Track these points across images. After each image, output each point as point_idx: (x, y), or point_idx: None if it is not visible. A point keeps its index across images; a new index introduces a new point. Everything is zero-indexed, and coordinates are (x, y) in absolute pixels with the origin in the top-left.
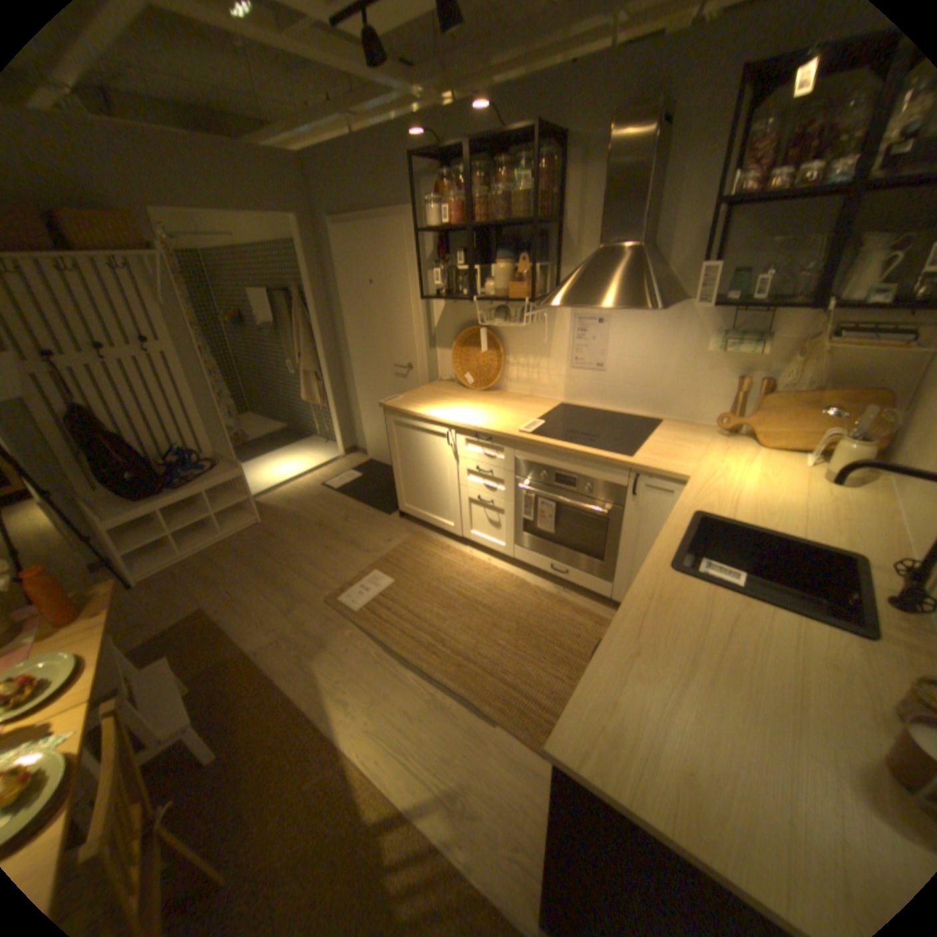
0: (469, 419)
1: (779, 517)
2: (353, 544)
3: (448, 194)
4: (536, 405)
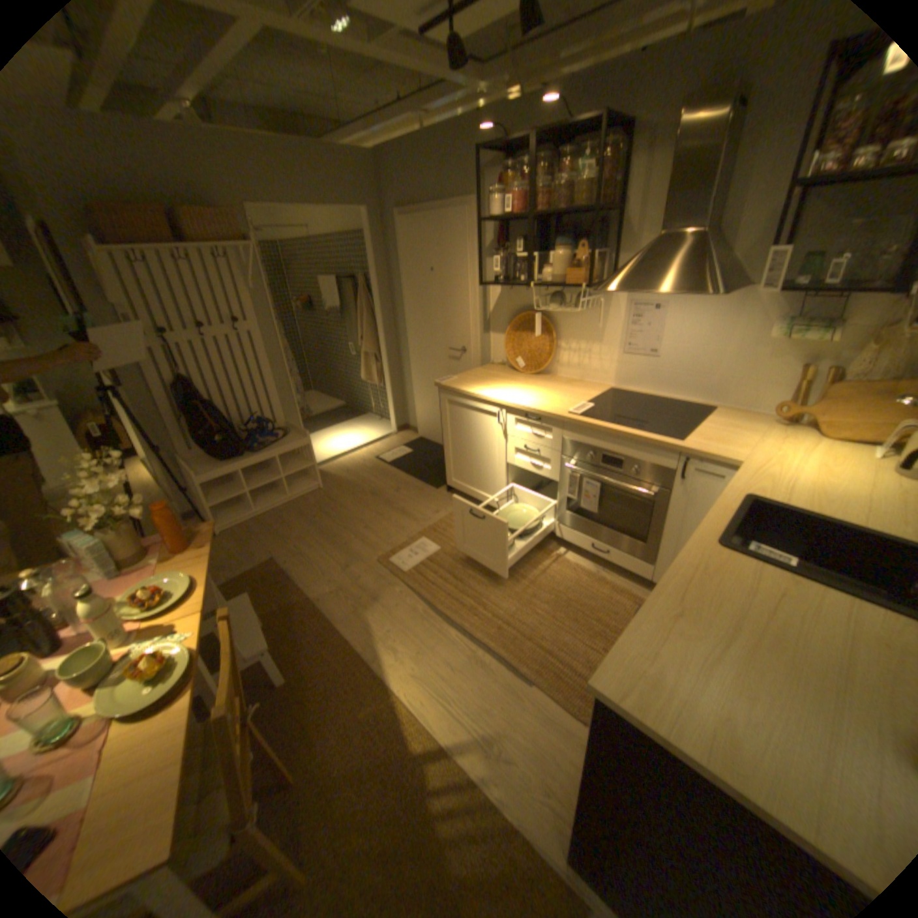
0: (520, 399)
1: (838, 505)
2: (404, 512)
3: (511, 184)
4: (585, 389)
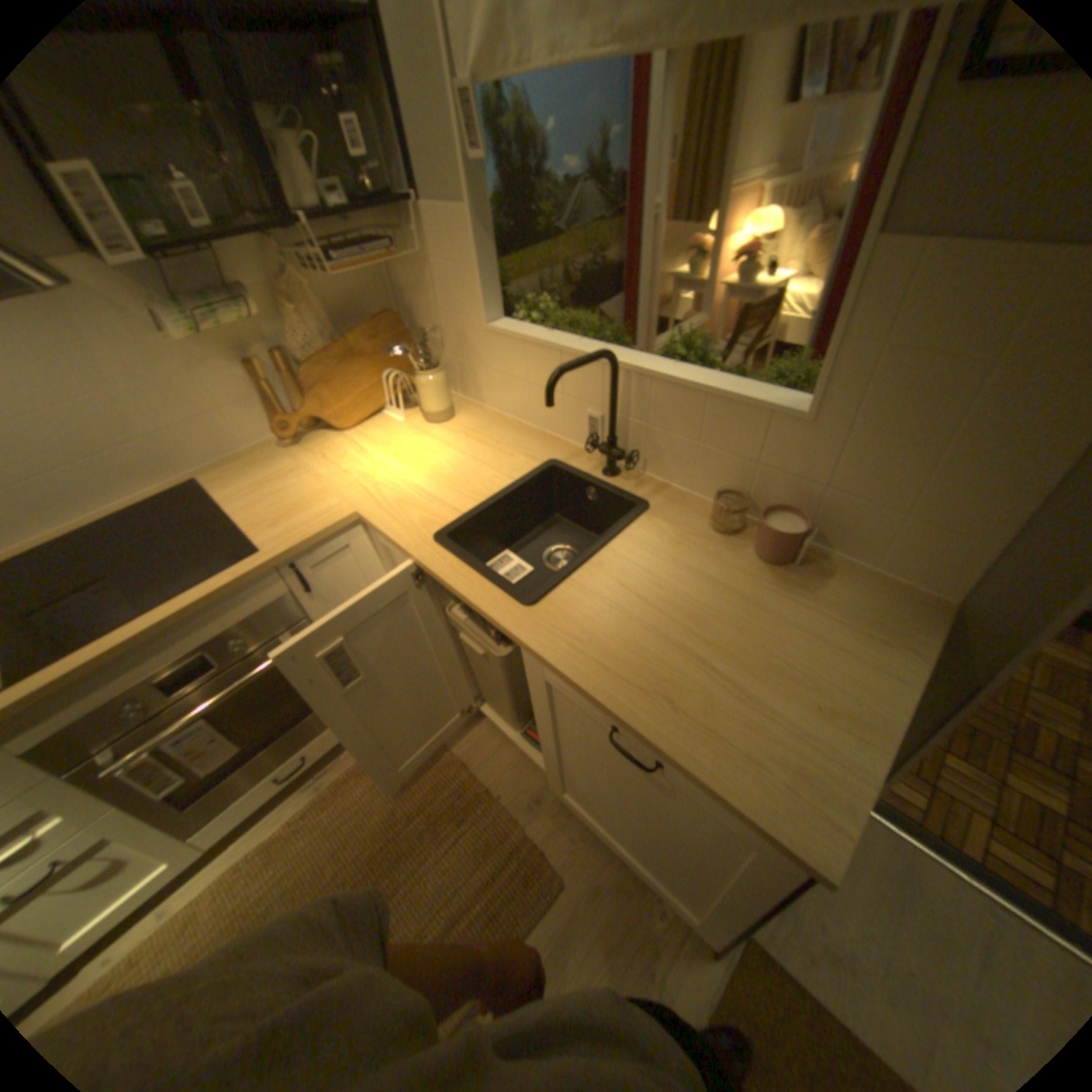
0: None
1: (469, 479)
2: None
3: None
4: None
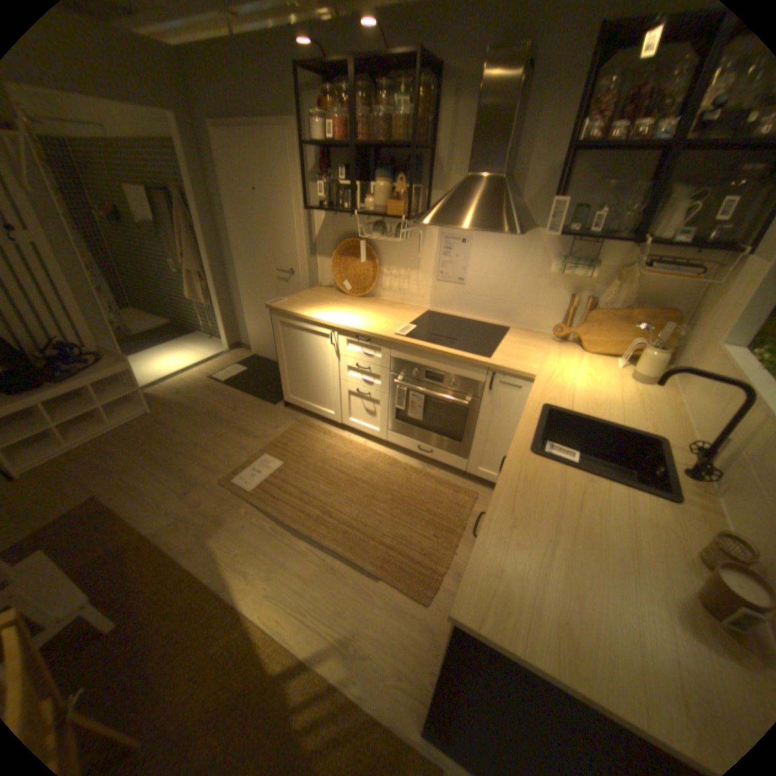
0: (351, 322)
1: (603, 408)
2: (243, 431)
3: (331, 110)
4: (407, 311)
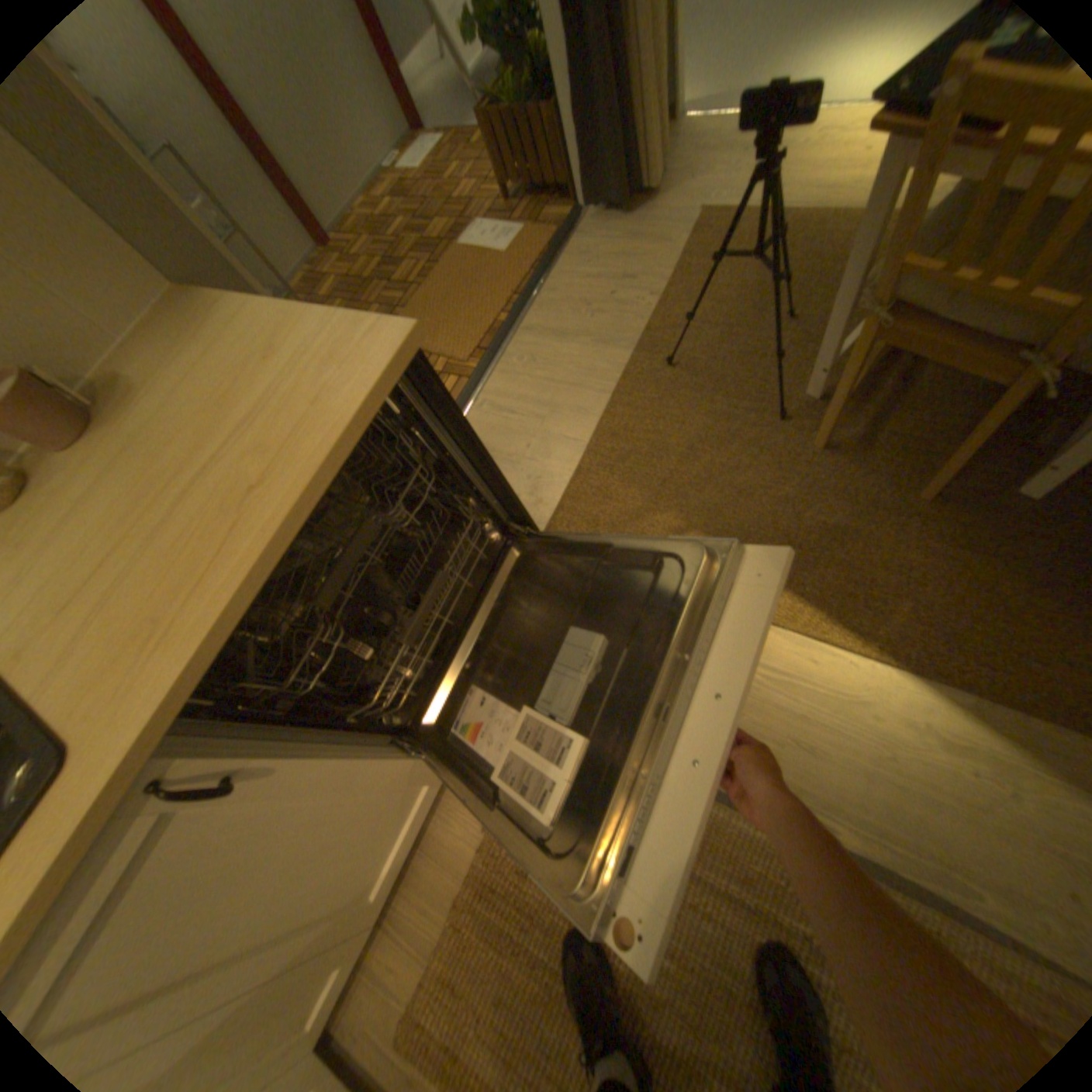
0: None
1: None
2: None
3: None
4: None
